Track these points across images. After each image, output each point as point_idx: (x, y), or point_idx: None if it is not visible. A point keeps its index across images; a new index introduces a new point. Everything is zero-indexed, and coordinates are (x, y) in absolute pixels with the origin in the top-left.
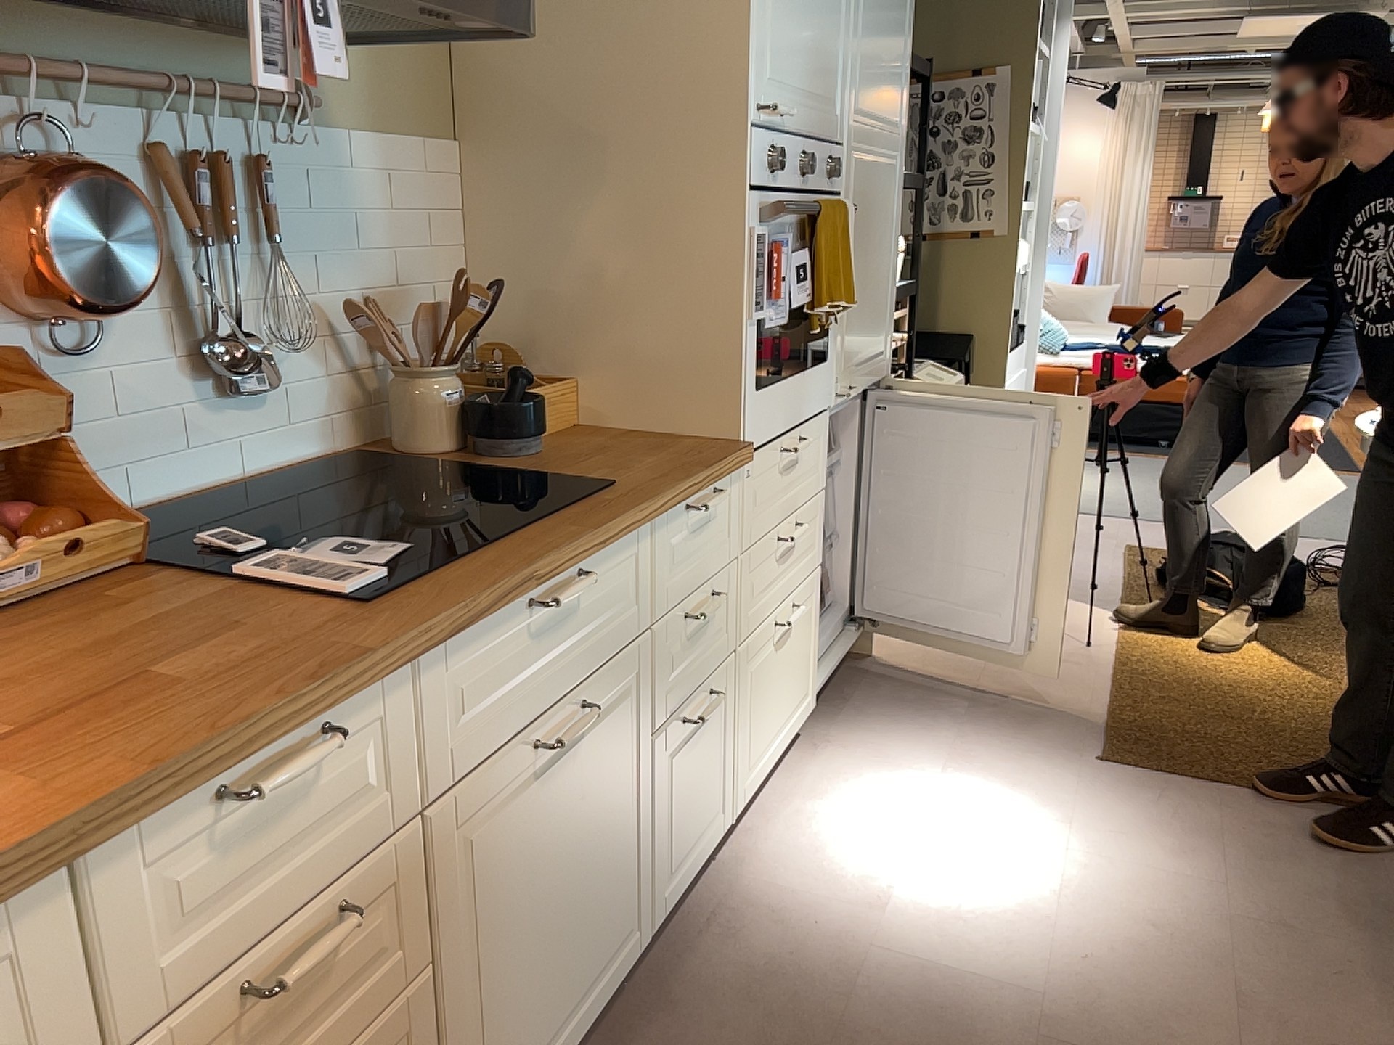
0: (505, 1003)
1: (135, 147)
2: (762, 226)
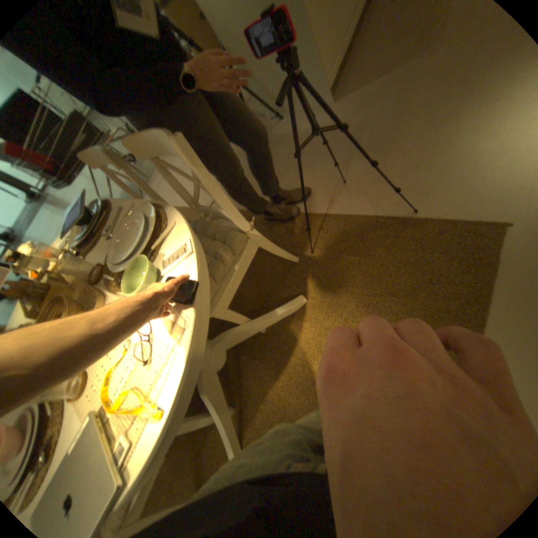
0: None
1: None
2: None
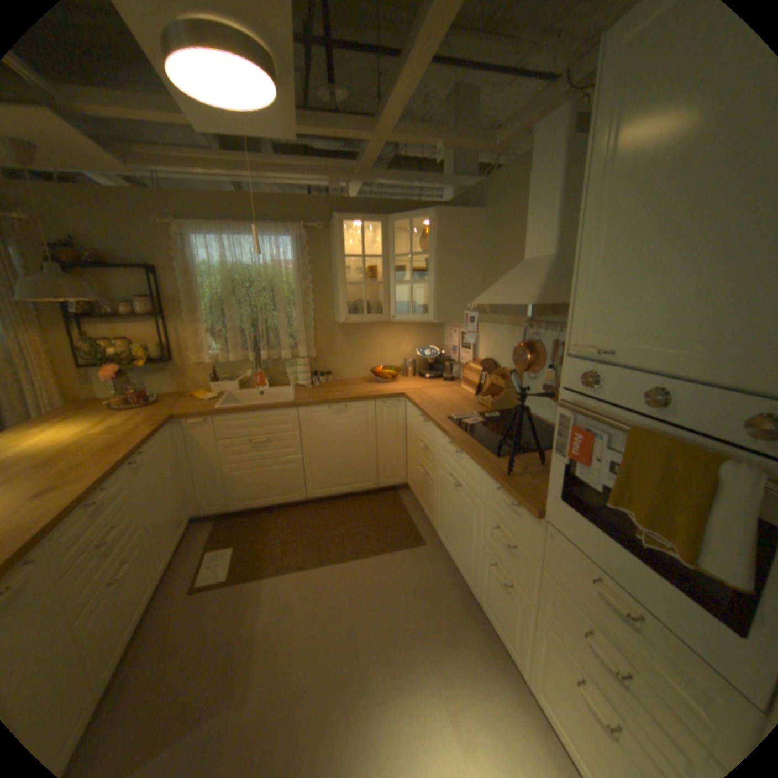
0: (443, 516)
1: (554, 340)
2: (570, 413)
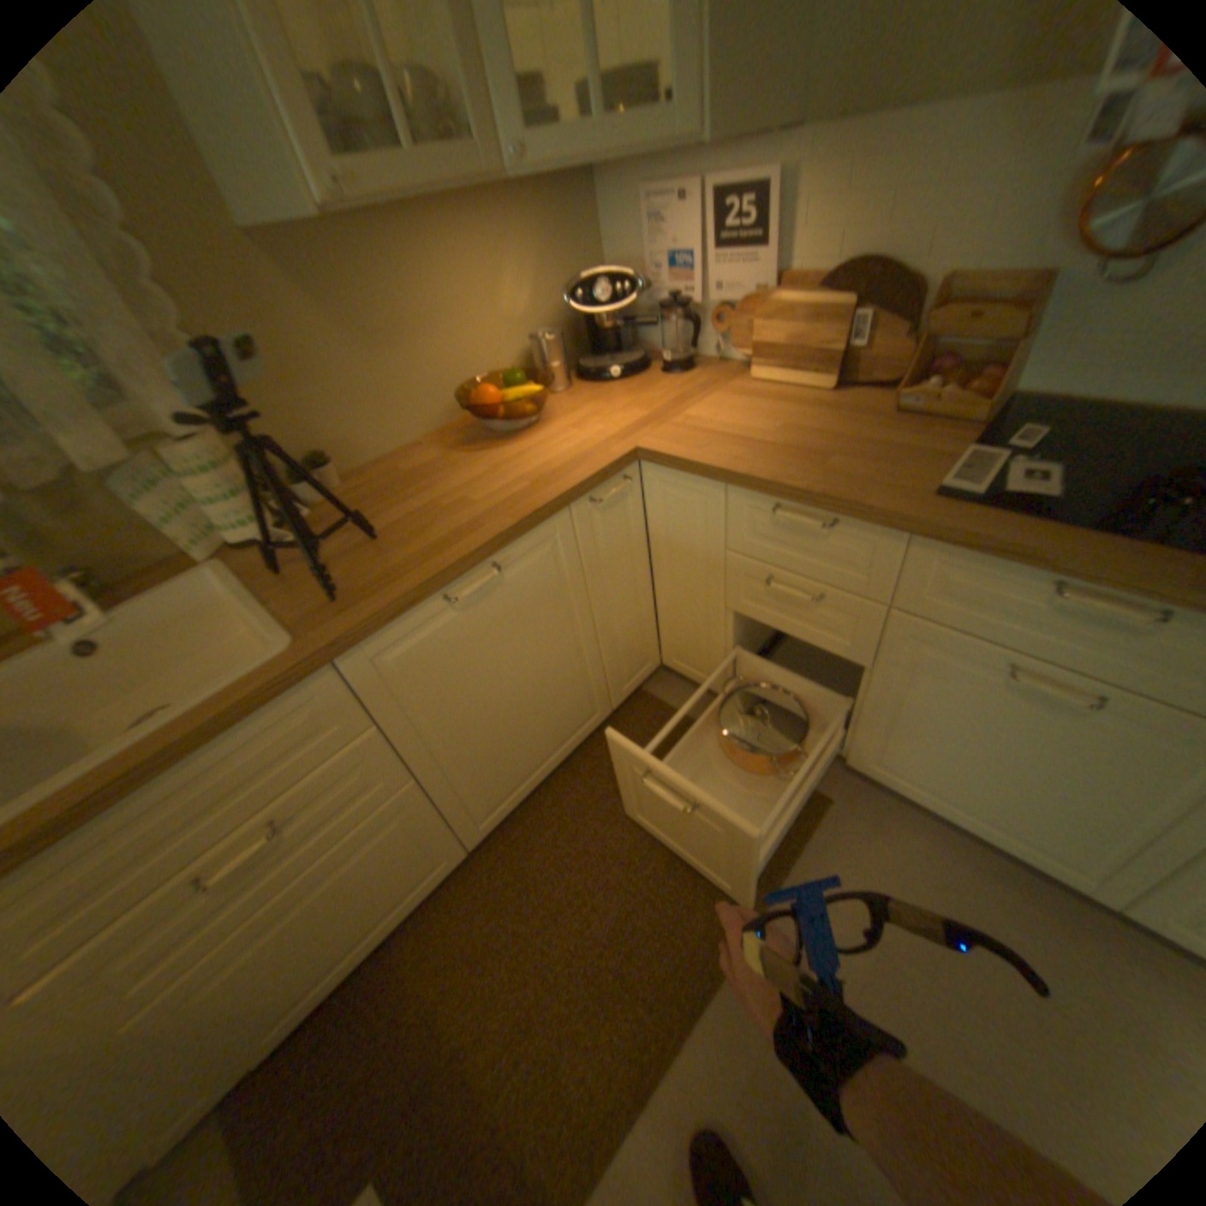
0: (921, 745)
1: None
2: None
